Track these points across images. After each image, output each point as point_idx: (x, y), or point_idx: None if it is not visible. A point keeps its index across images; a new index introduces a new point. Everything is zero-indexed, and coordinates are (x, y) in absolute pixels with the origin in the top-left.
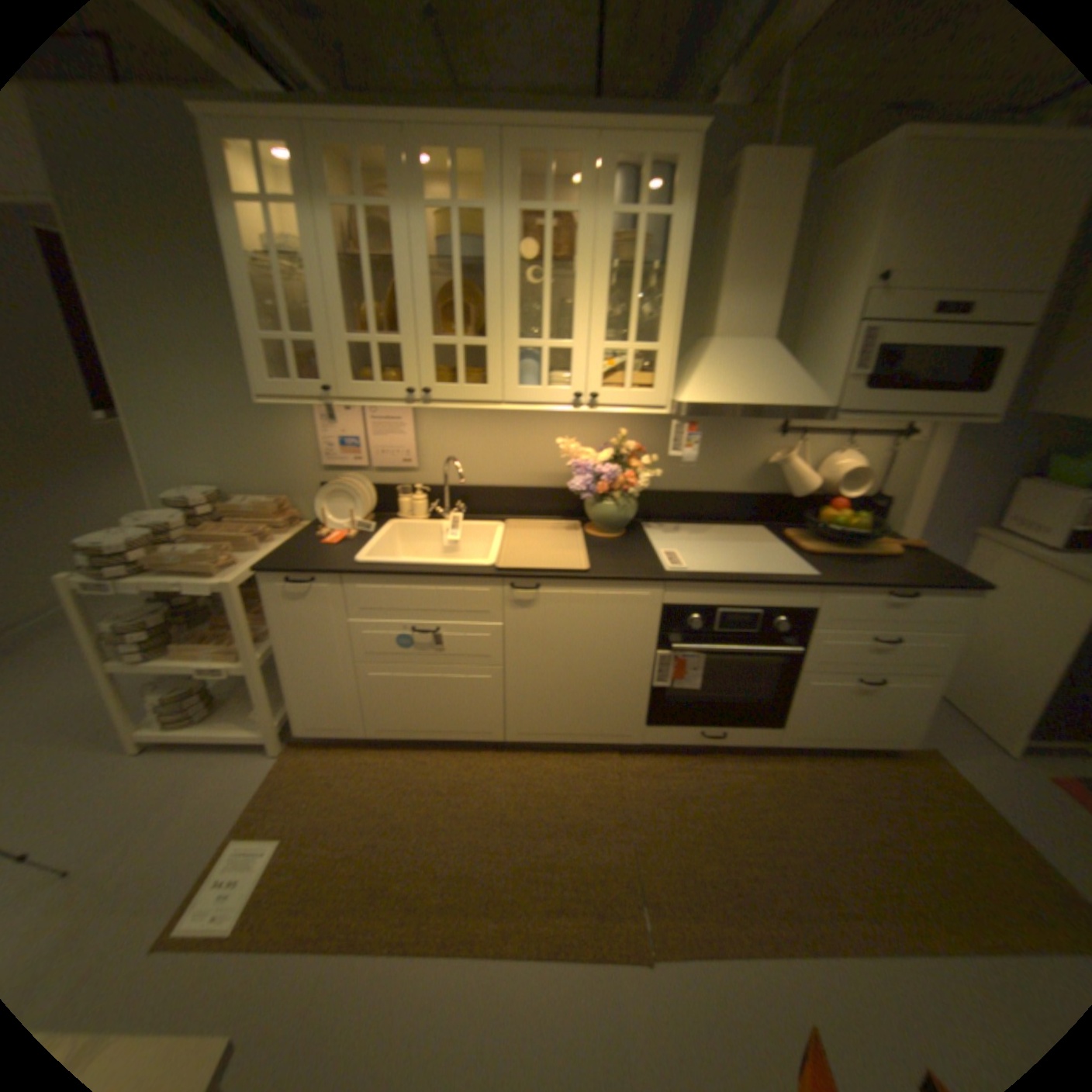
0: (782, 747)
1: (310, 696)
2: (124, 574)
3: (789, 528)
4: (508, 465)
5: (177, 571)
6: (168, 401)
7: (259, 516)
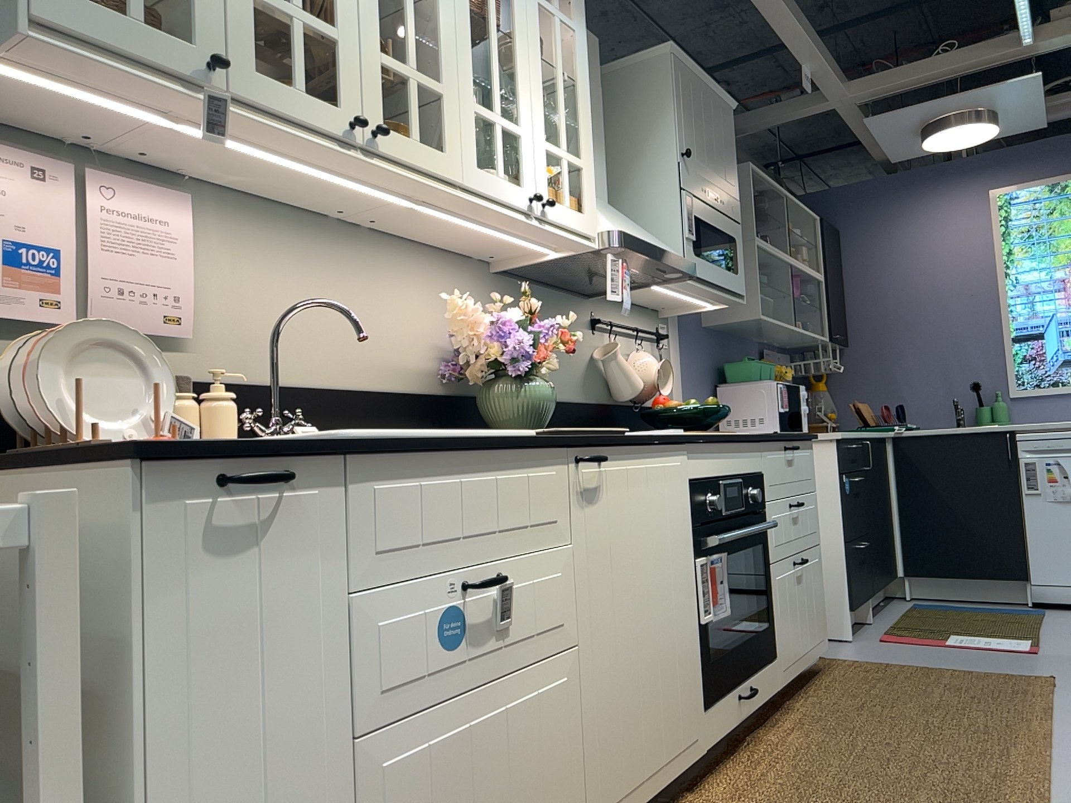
0: (780, 689)
1: None
2: None
3: None
4: (341, 348)
5: None
6: None
7: None
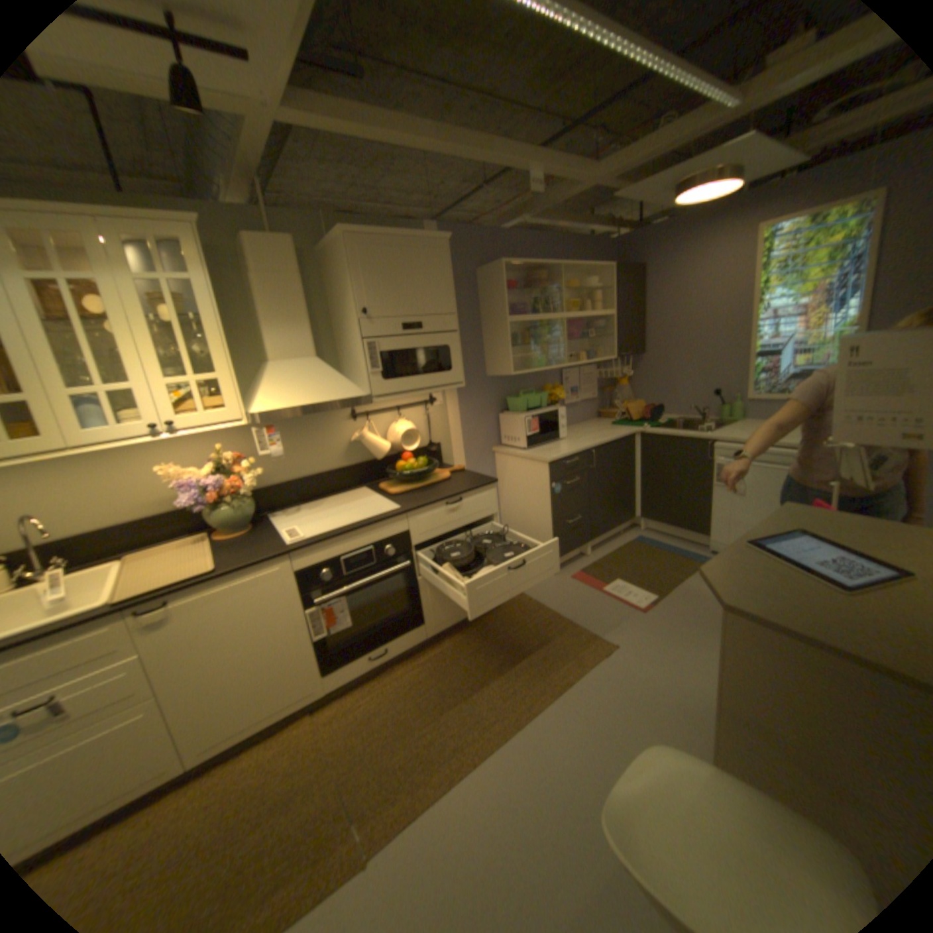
0: (427, 639)
1: None
2: None
3: (380, 483)
4: (105, 506)
5: None
6: None
7: None
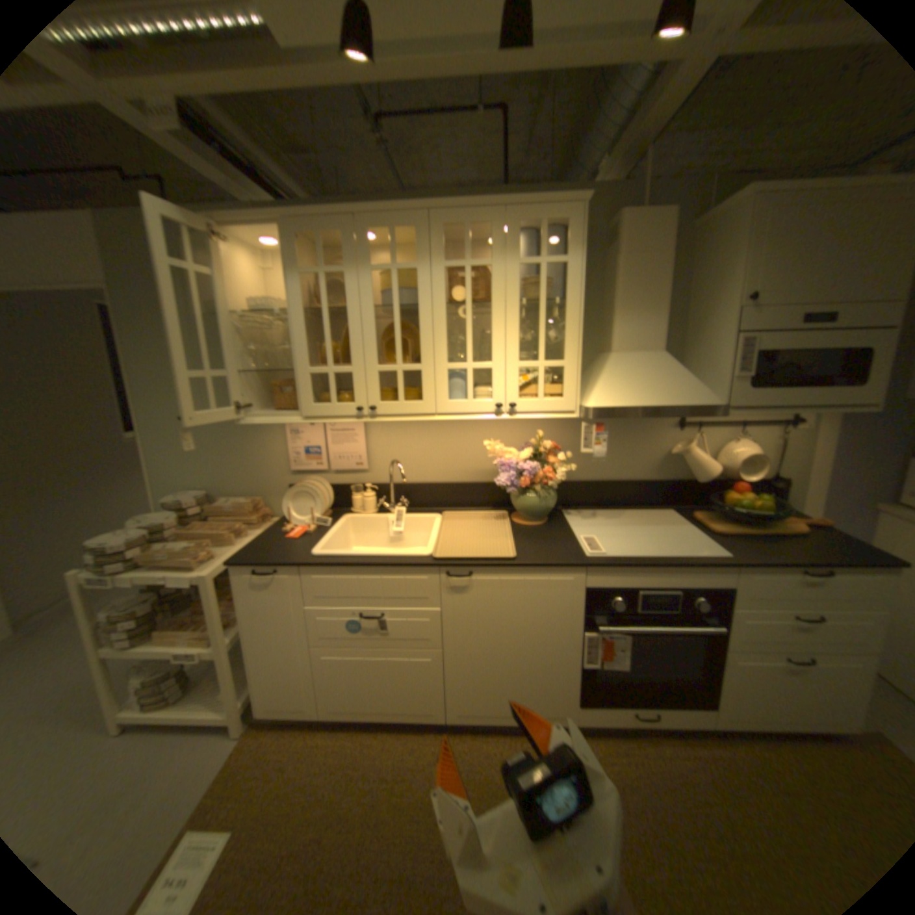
0: (716, 730)
1: (266, 679)
2: (115, 571)
3: (696, 511)
4: (441, 464)
5: (158, 567)
6: (168, 424)
7: (233, 515)
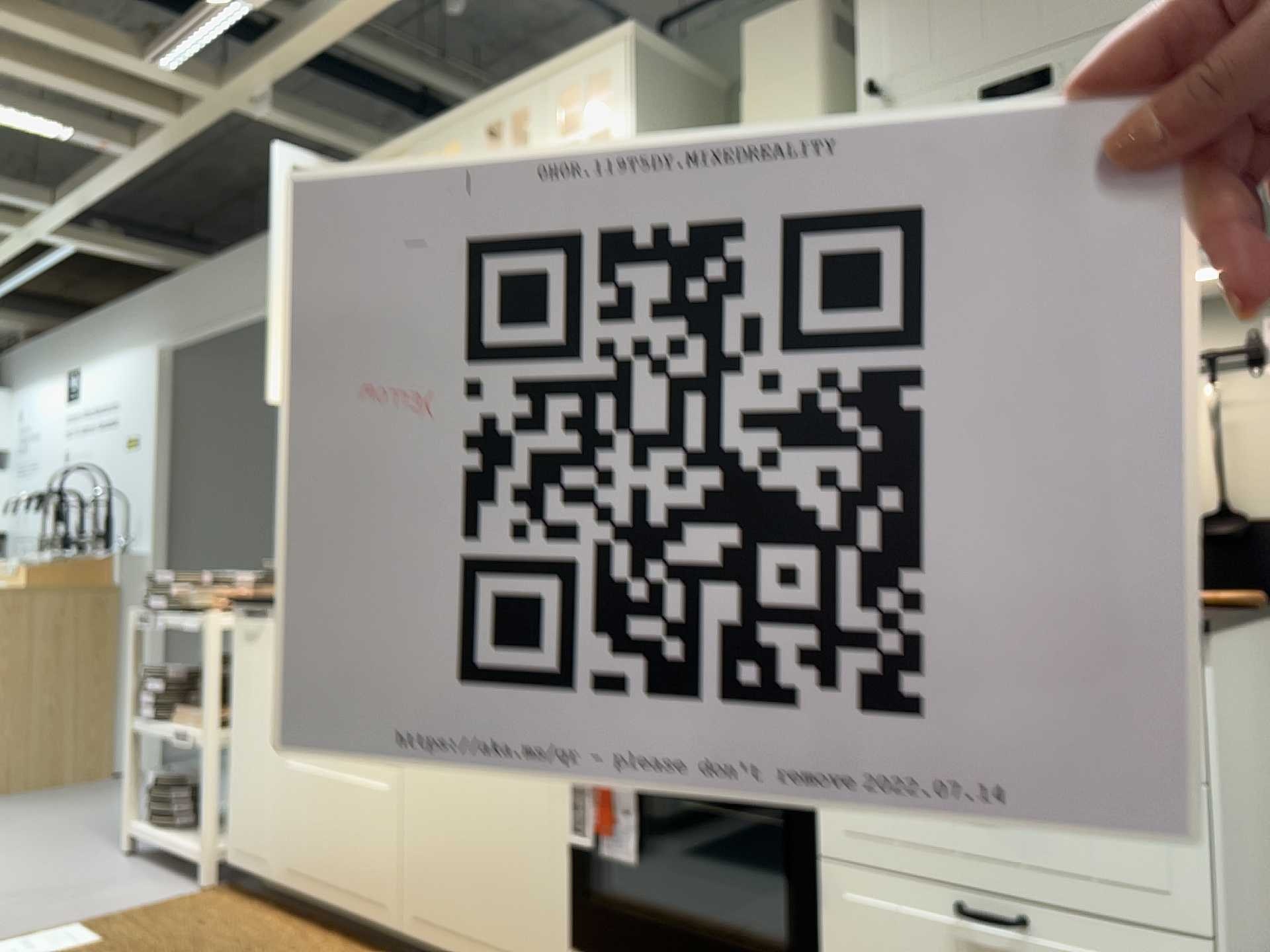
0: None
1: (240, 793)
2: (165, 612)
3: None
4: None
5: (192, 608)
6: None
7: None
